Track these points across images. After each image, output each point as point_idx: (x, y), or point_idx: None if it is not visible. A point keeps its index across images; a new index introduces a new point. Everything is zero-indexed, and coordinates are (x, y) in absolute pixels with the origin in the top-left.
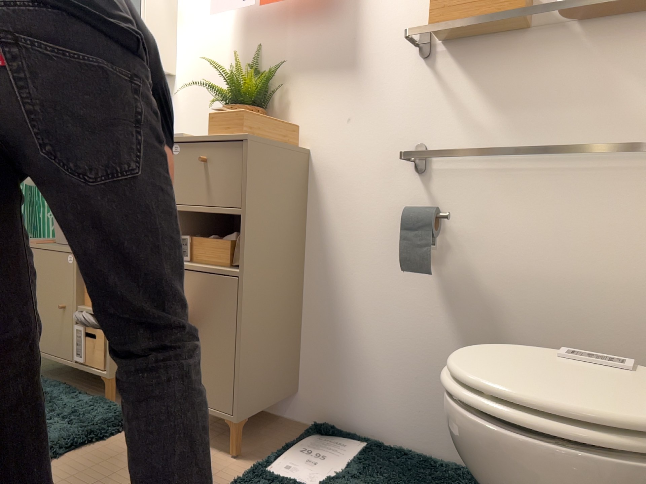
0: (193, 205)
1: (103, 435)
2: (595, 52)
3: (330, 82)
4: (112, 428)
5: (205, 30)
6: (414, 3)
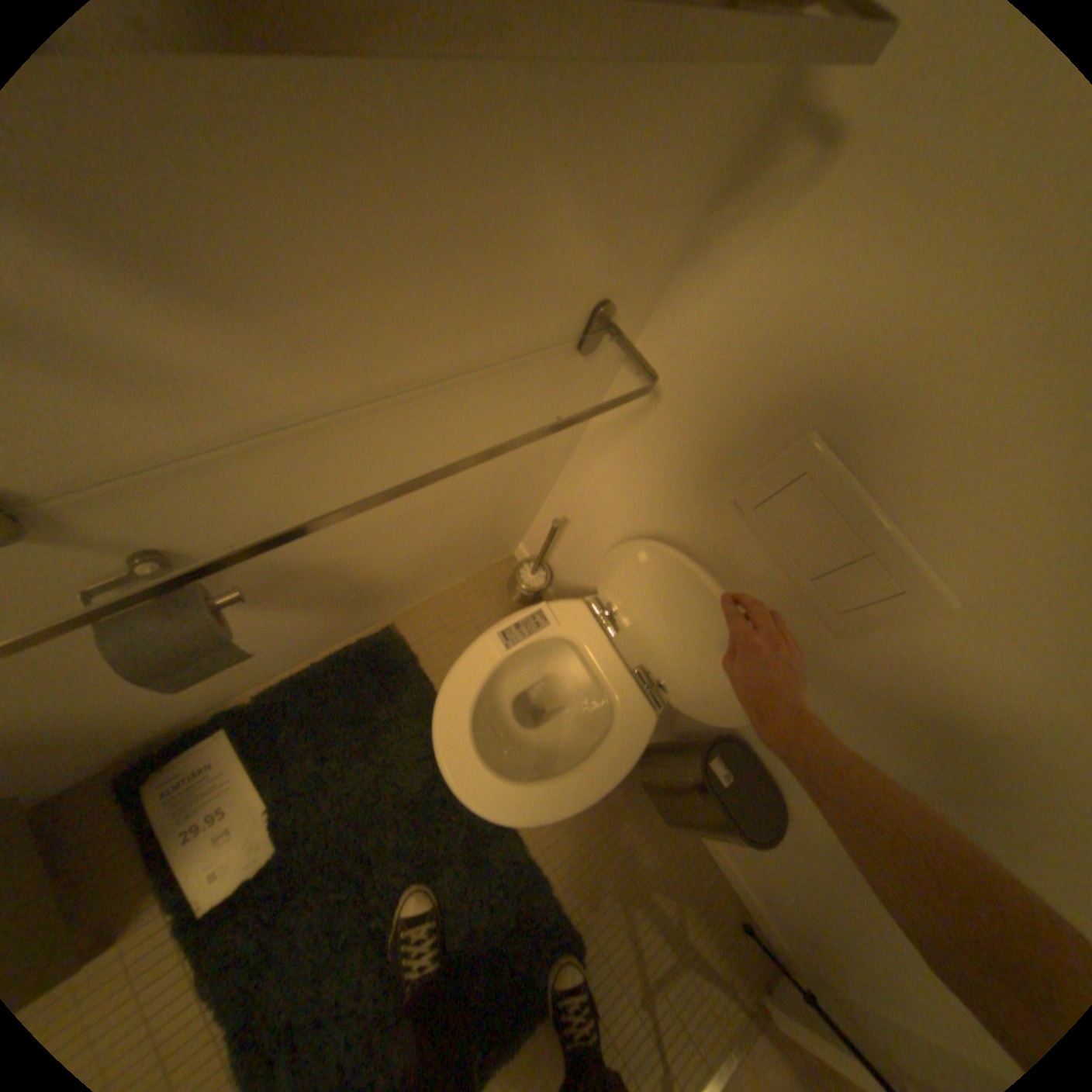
0: None
1: None
2: (510, 76)
3: None
4: None
5: None
6: None
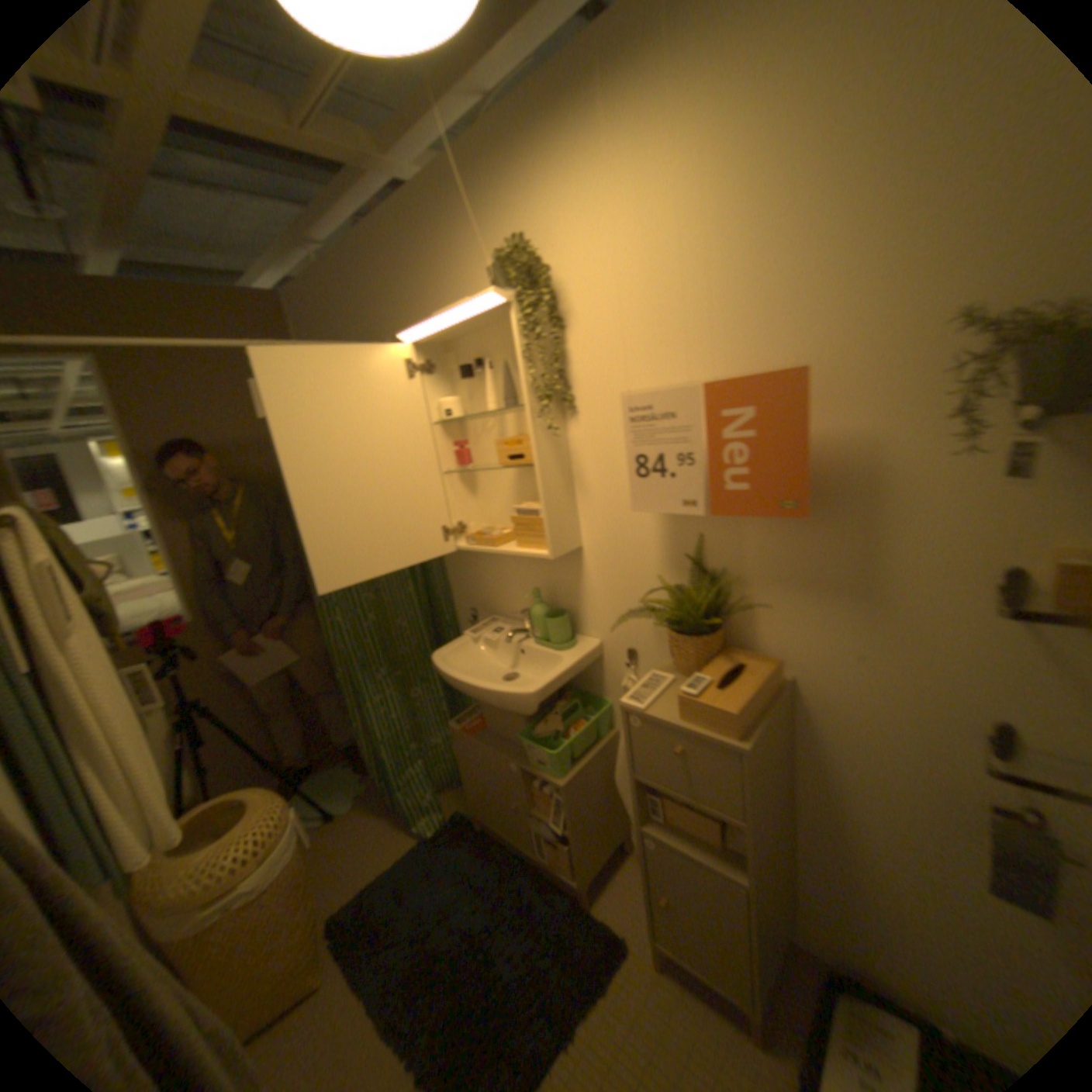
0: (670, 788)
1: (603, 993)
2: None
3: (825, 603)
4: (608, 977)
5: (613, 500)
6: (991, 523)
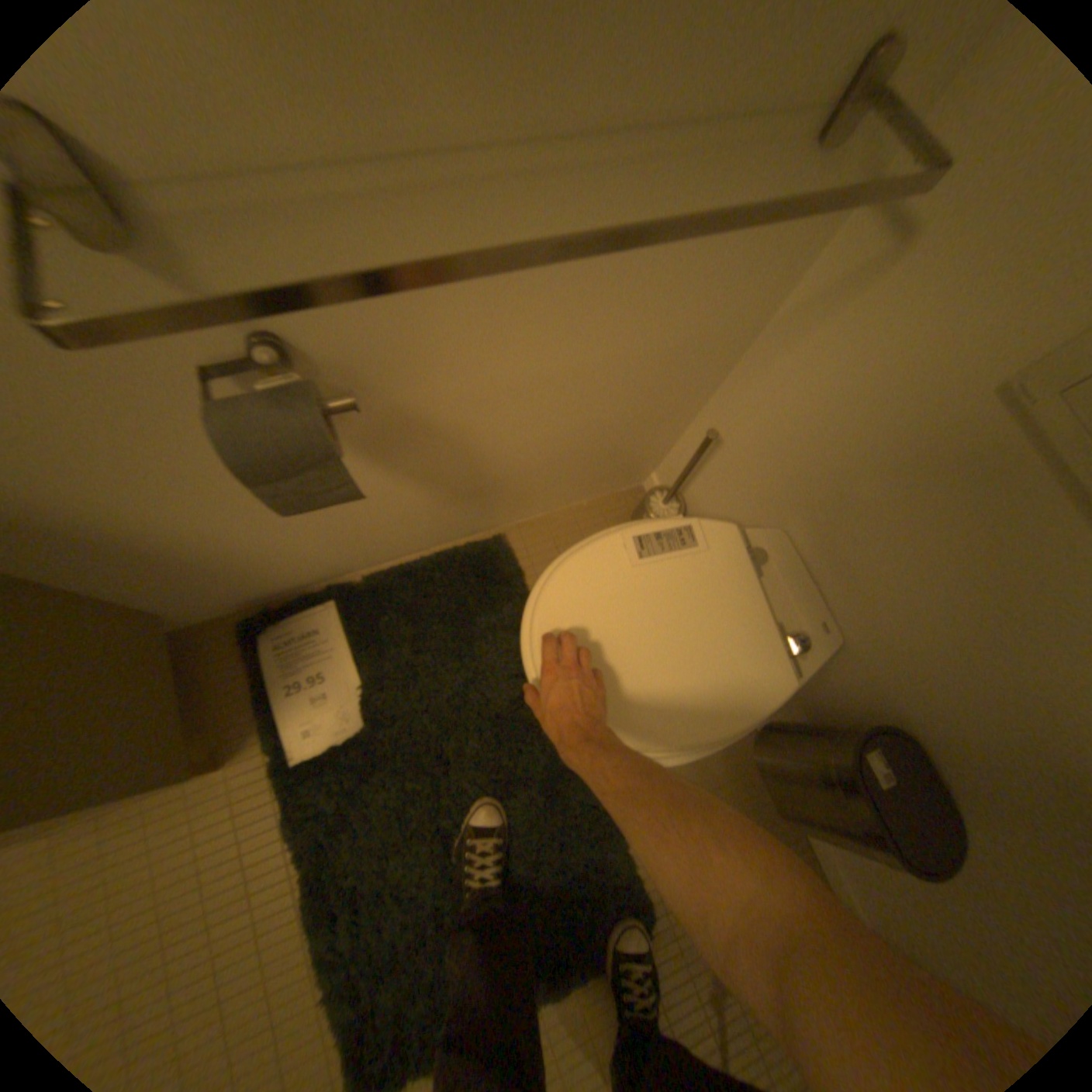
0: None
1: None
2: None
3: None
4: None
5: None
6: None
